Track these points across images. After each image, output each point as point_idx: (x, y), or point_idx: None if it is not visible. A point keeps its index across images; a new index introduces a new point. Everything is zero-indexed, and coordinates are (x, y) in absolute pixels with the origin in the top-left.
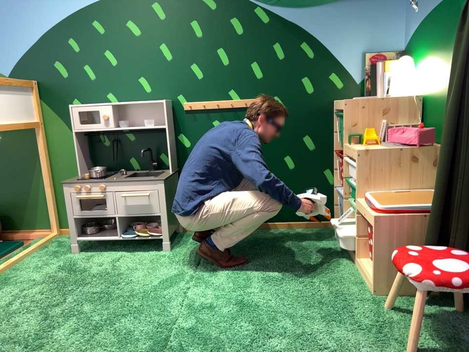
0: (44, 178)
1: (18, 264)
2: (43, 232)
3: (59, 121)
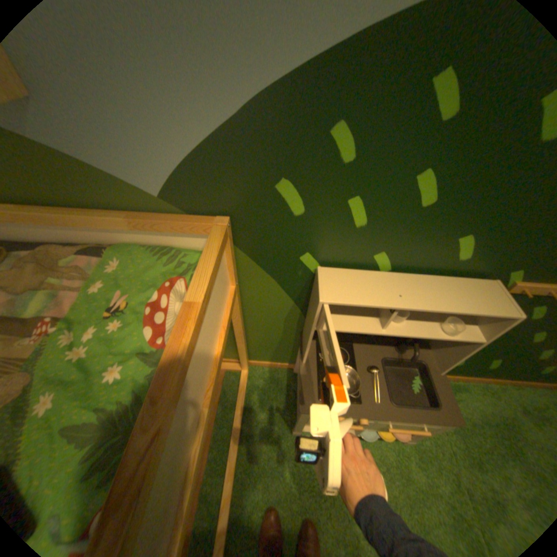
0: (238, 337)
1: (239, 464)
2: (228, 362)
3: (267, 279)
